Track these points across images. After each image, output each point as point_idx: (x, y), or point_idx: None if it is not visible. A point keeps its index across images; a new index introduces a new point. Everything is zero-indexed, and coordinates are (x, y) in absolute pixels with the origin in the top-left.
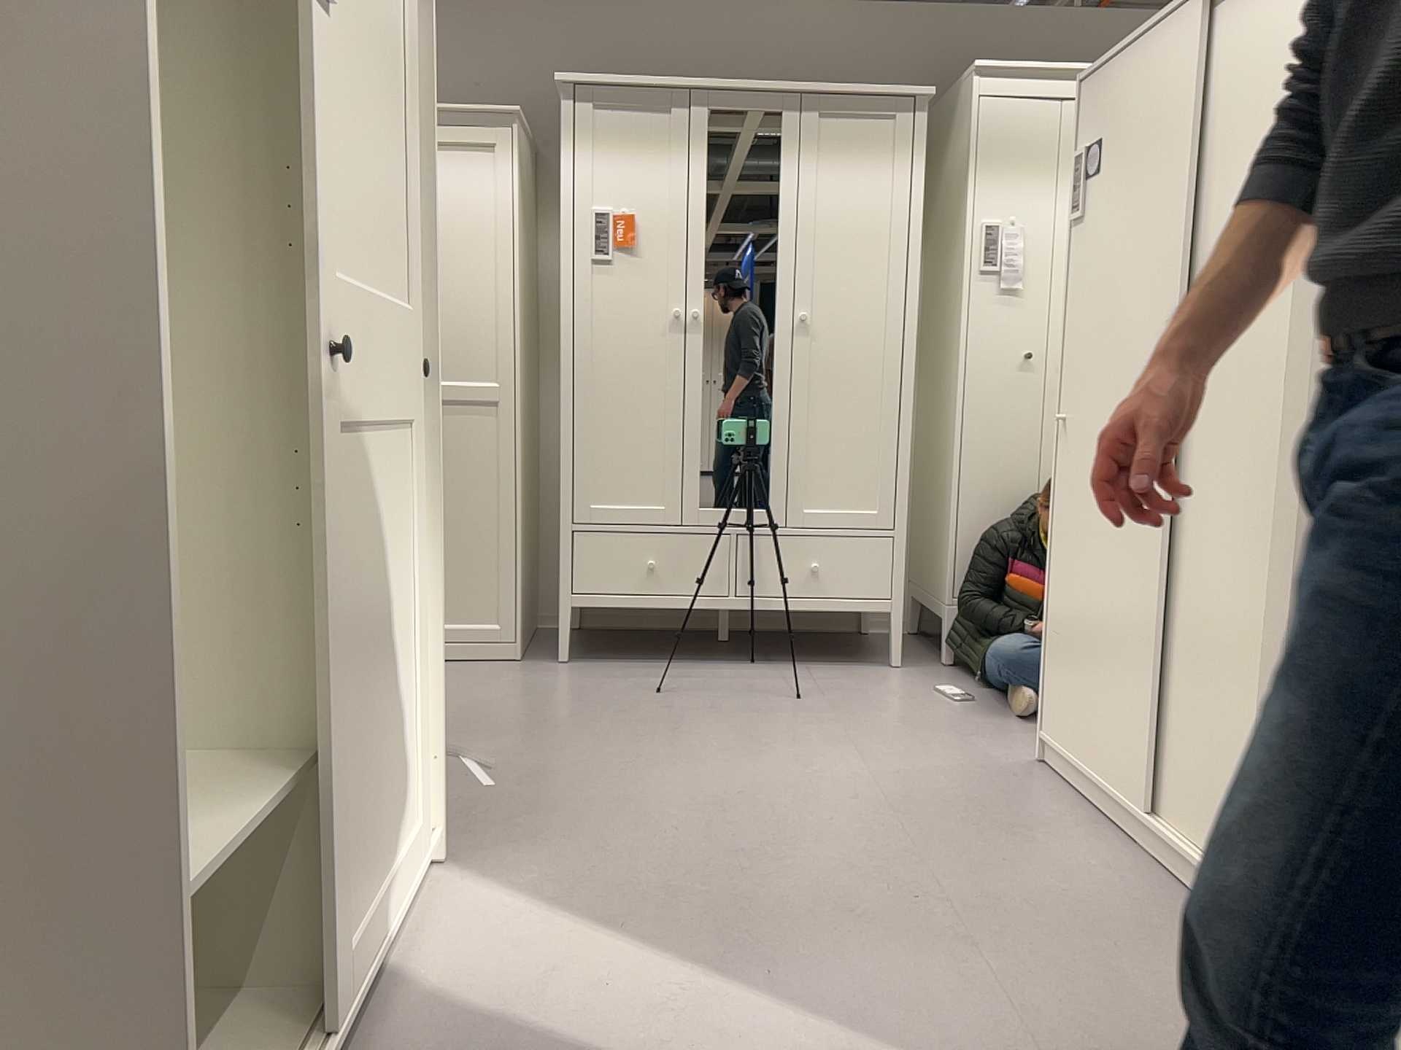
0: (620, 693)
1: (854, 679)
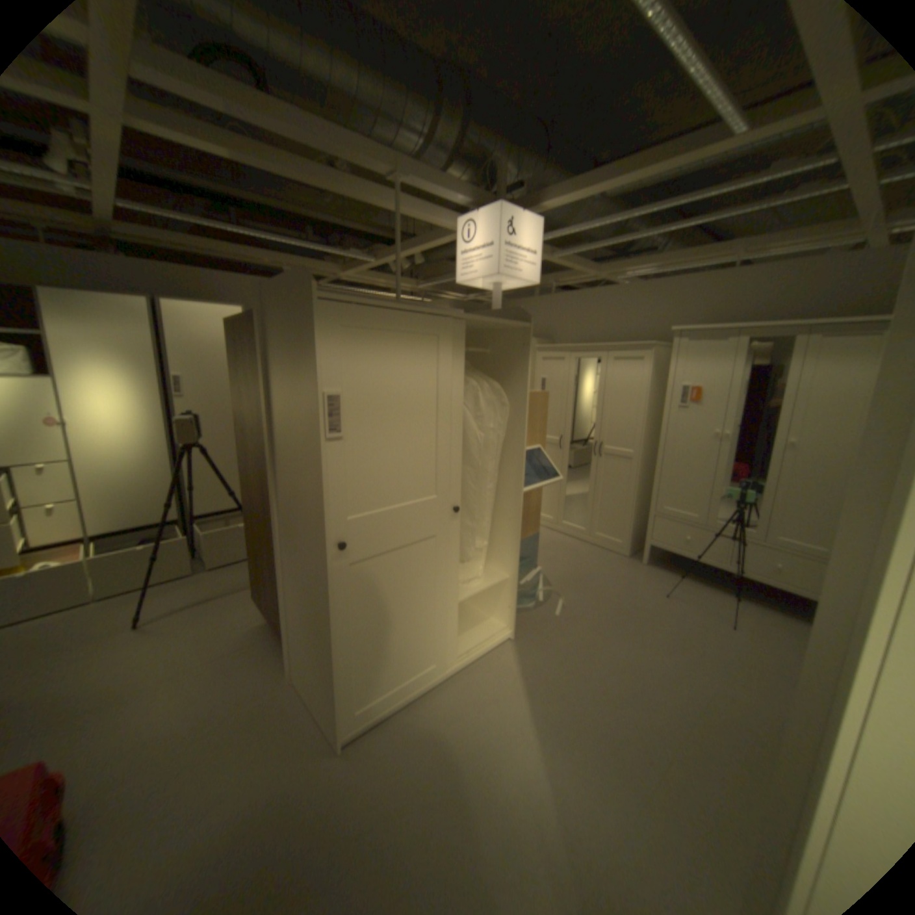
0: (652, 590)
1: (786, 630)
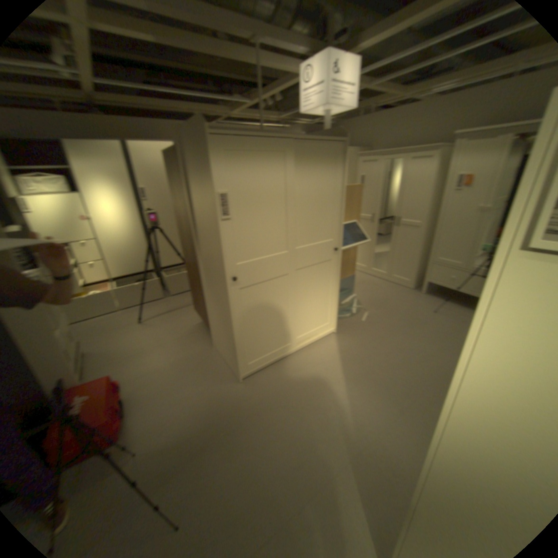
0: (426, 308)
1: None
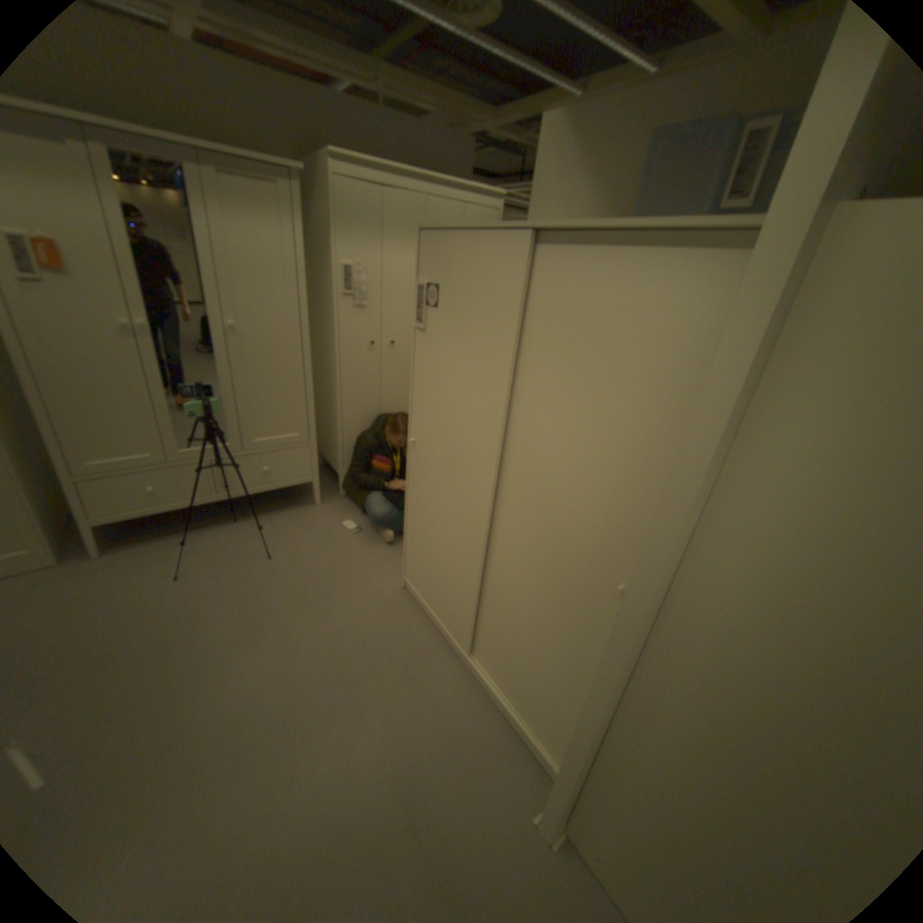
0: (145, 585)
1: (295, 524)
